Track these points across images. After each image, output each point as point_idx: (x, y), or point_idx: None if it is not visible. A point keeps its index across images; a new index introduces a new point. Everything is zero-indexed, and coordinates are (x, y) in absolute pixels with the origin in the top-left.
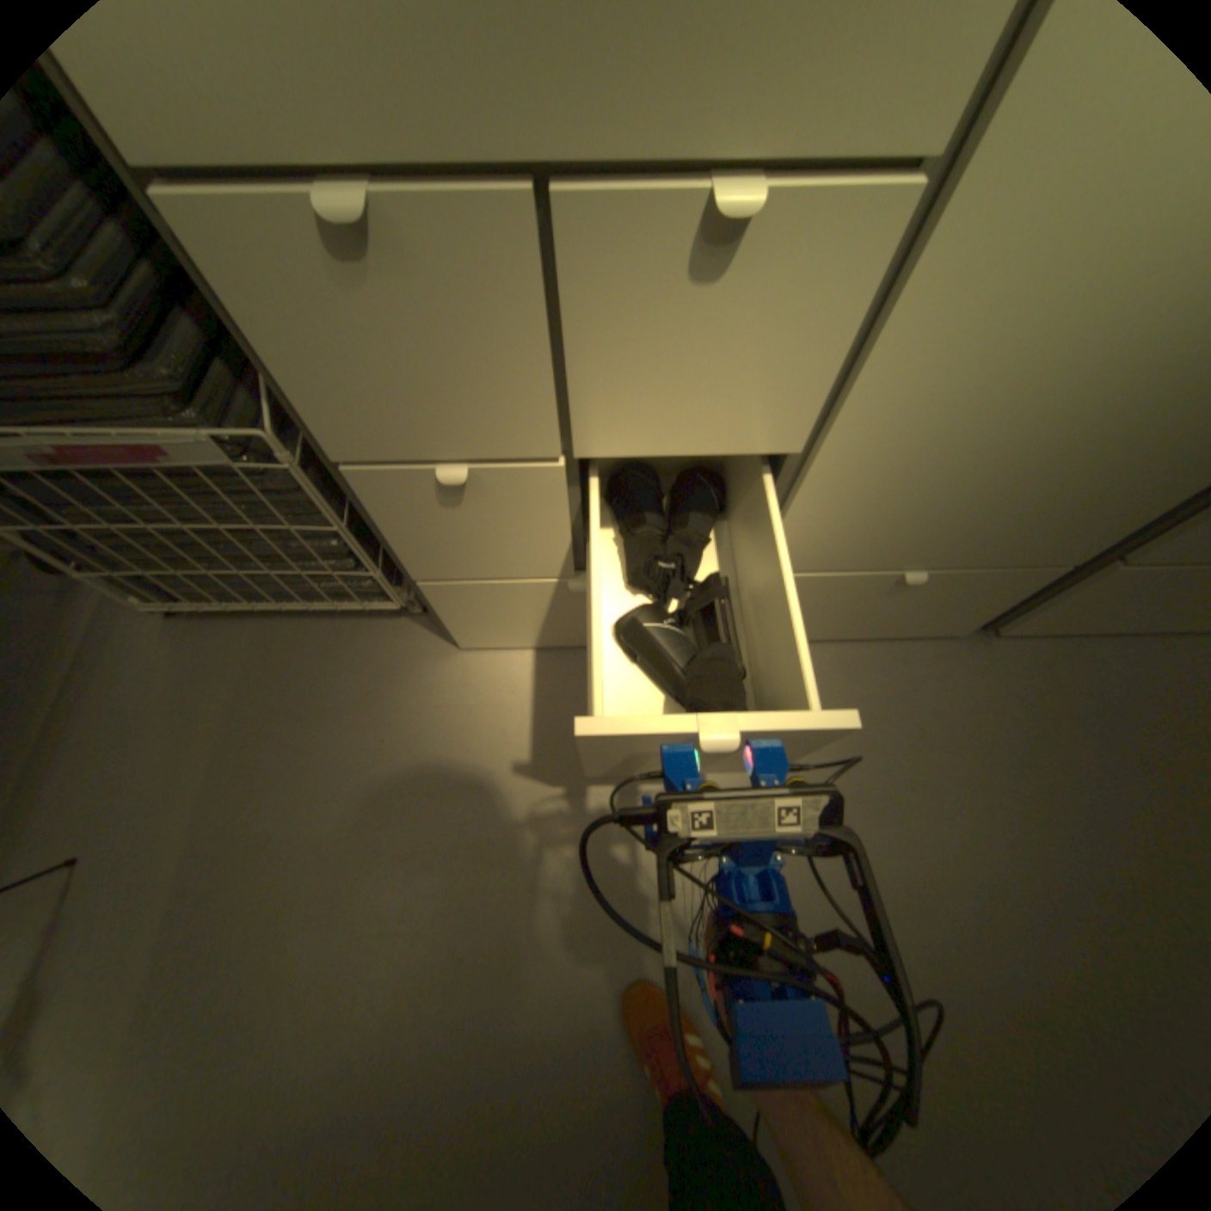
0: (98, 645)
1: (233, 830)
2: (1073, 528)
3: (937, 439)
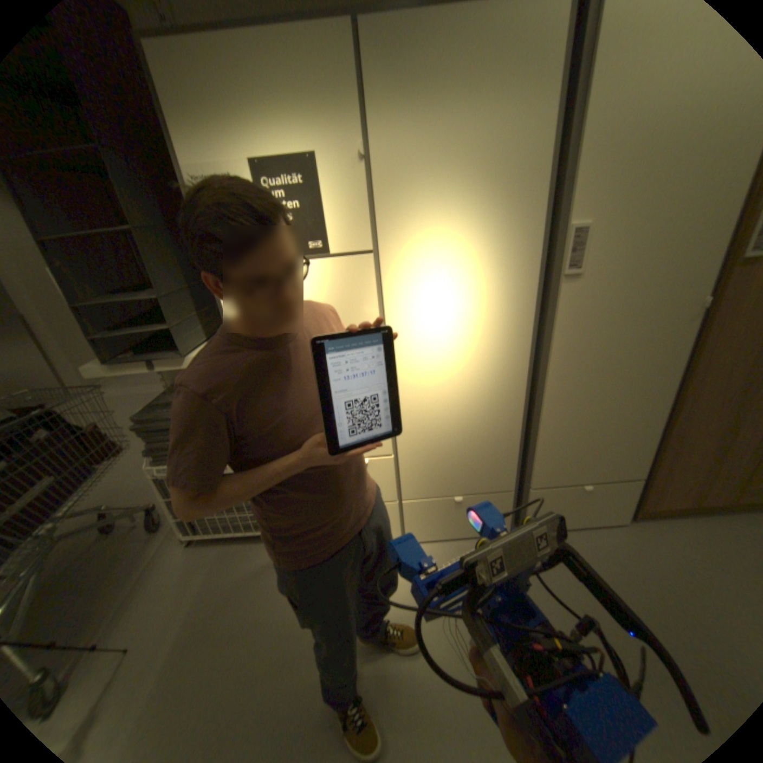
0: (156, 560)
1: (194, 634)
2: (494, 476)
3: (426, 449)
